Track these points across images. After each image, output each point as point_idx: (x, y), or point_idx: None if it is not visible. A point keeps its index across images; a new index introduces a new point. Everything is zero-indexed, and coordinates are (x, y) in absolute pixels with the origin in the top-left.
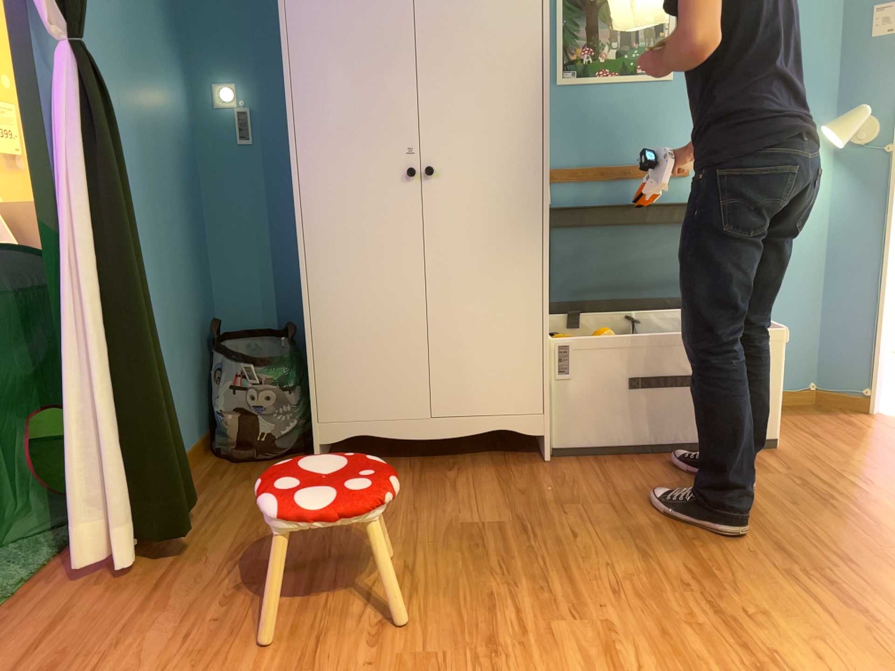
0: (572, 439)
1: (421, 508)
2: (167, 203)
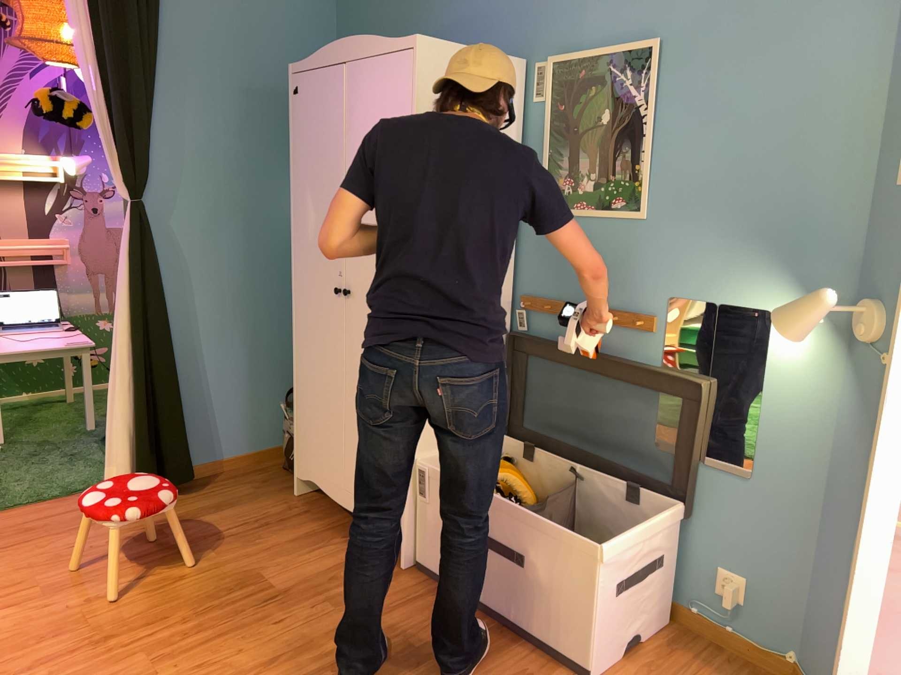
0: (432, 563)
1: (269, 553)
2: (269, 280)
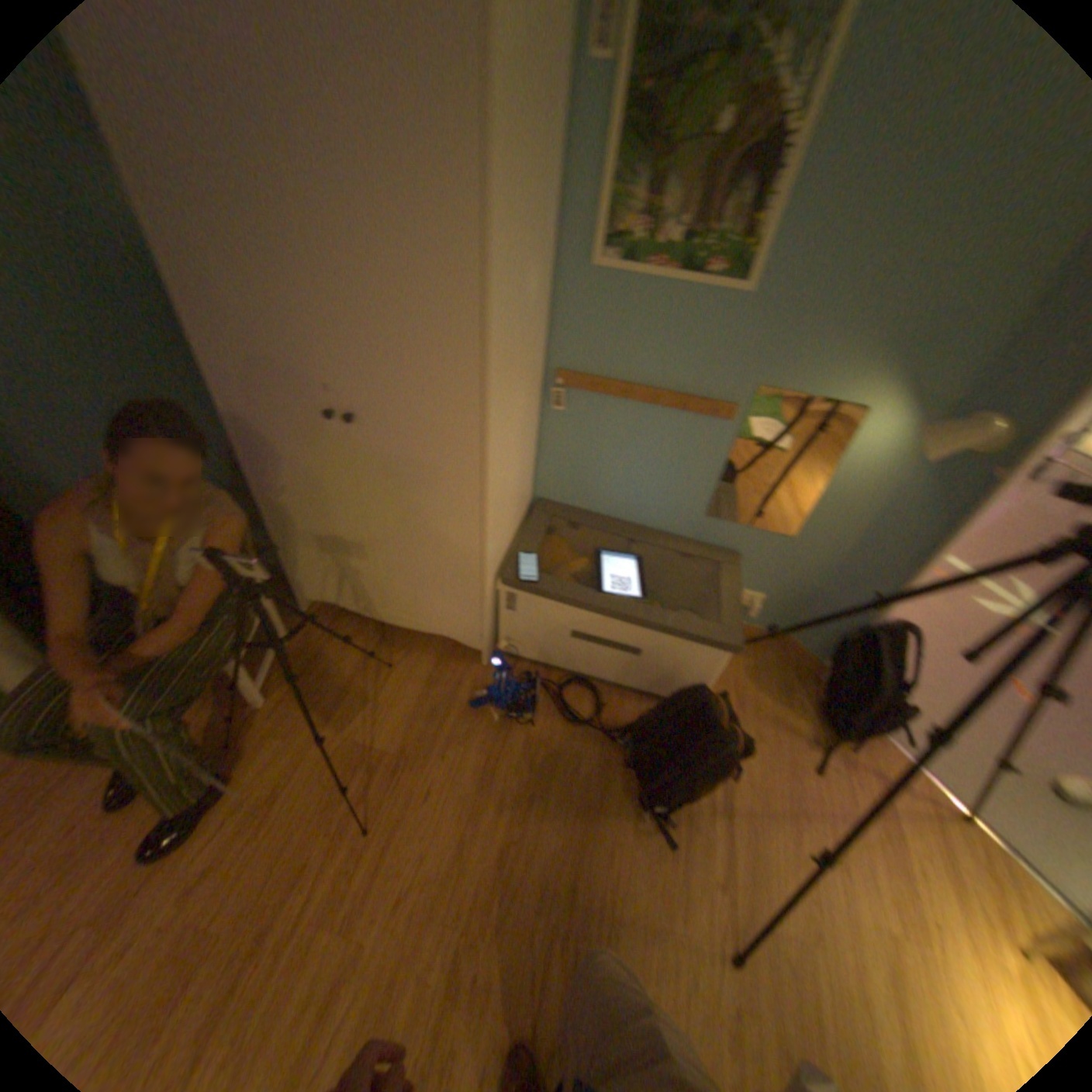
0: (514, 654)
1: (343, 709)
2: (121, 357)
